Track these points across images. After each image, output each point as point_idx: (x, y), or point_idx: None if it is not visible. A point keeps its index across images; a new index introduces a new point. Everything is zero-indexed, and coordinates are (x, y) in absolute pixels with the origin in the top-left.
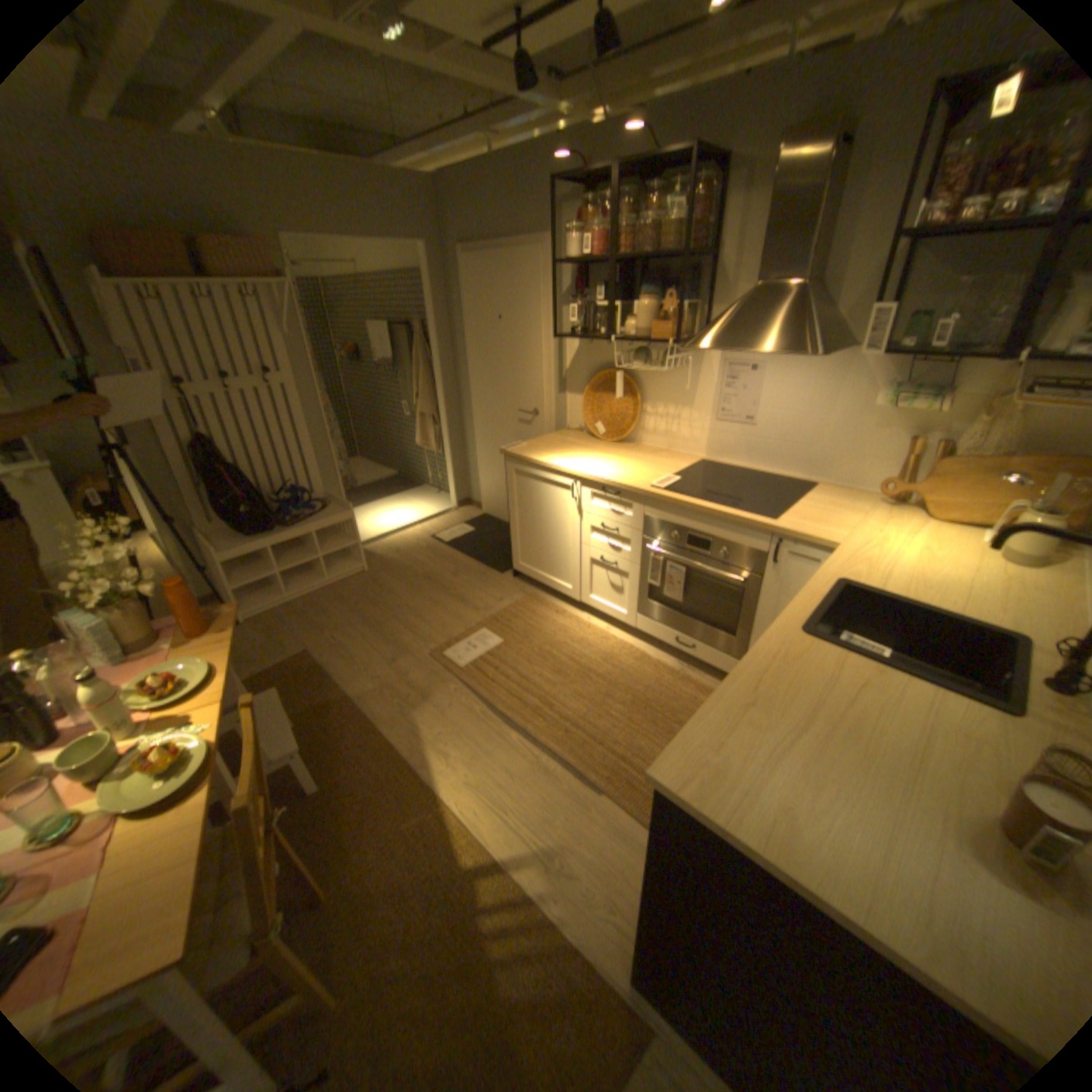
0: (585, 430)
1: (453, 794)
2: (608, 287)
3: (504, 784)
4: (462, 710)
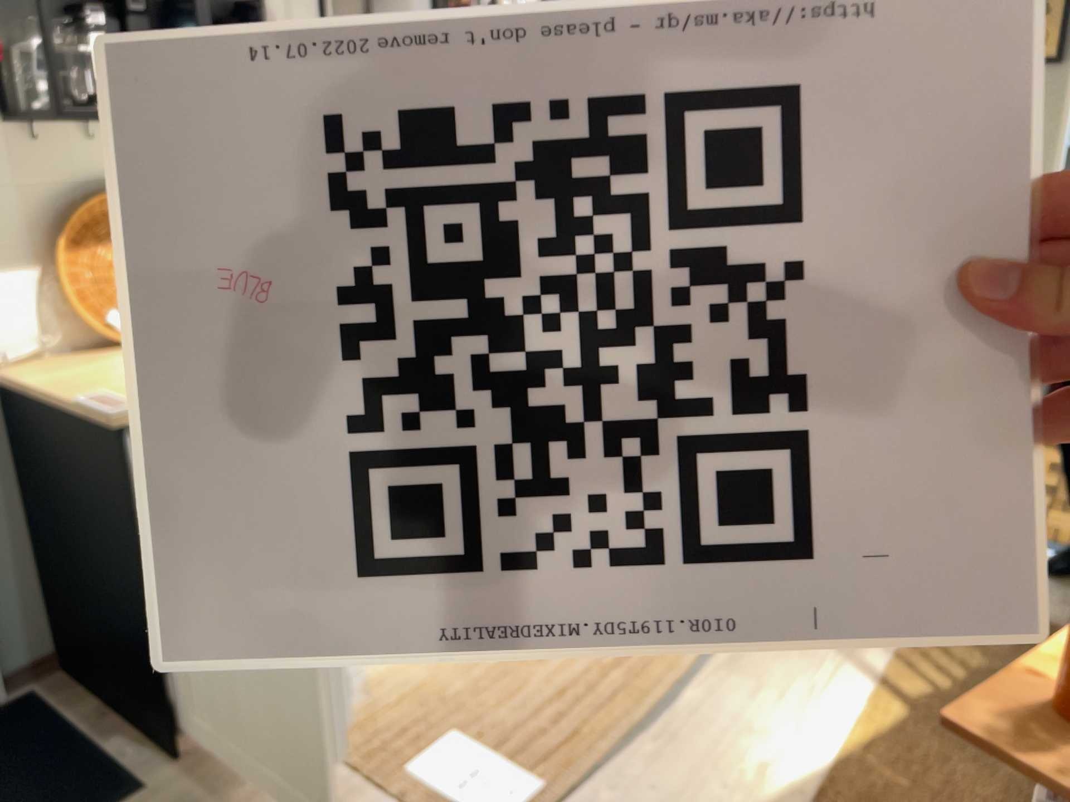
0: (51, 351)
1: (823, 744)
2: (40, 14)
3: (777, 694)
4: (661, 769)
